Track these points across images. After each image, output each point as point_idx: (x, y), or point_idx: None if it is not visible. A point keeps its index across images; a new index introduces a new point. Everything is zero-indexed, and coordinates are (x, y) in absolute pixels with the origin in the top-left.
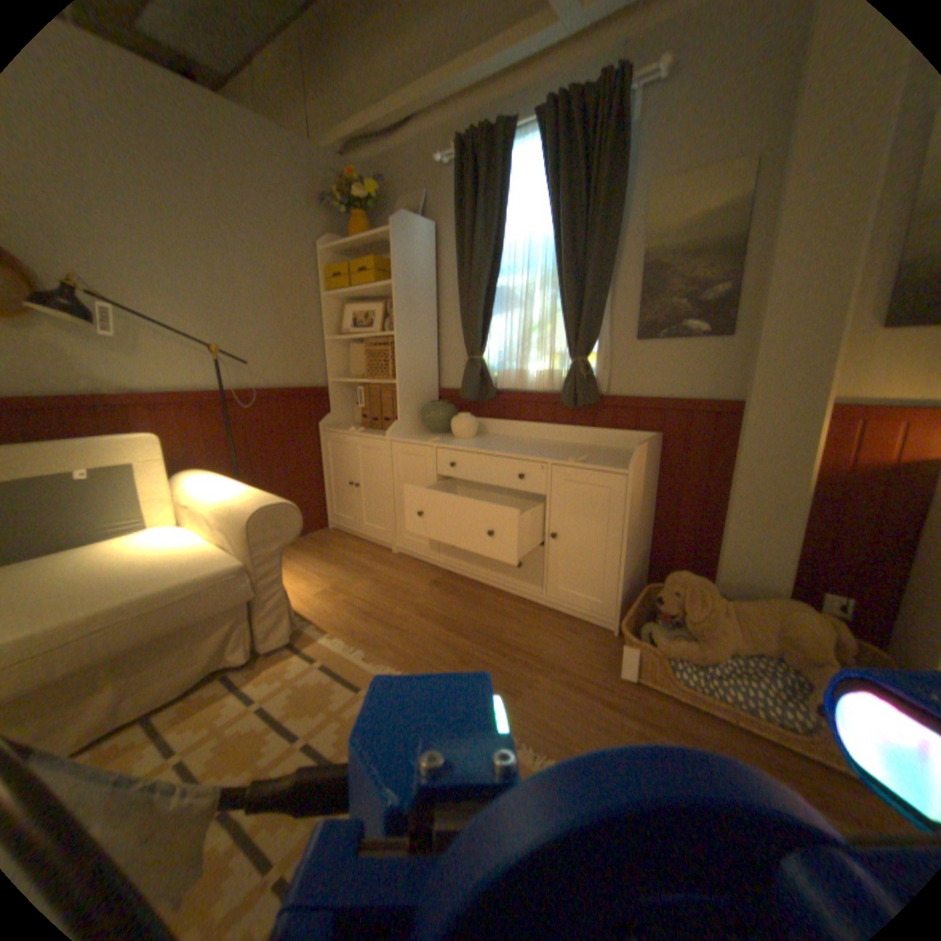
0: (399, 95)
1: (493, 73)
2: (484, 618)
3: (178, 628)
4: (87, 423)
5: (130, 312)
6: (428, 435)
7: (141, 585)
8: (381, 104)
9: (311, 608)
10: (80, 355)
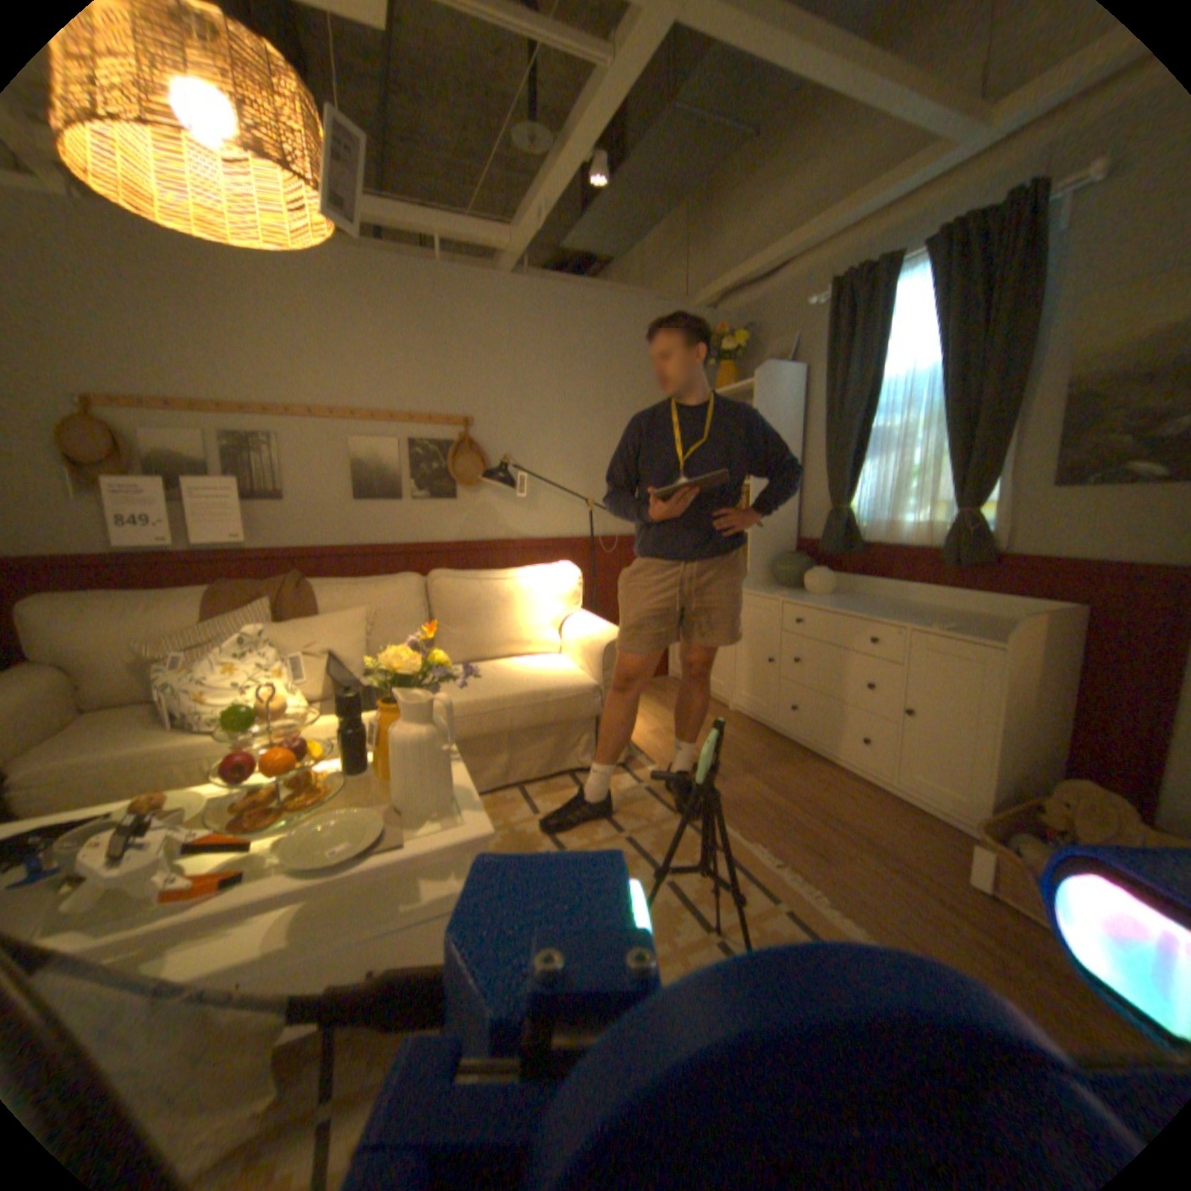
0: (778, 245)
1: (883, 205)
2: (817, 791)
3: (549, 722)
4: (500, 561)
5: (535, 476)
6: (779, 588)
7: (530, 683)
8: (759, 256)
9: (644, 742)
10: (502, 510)
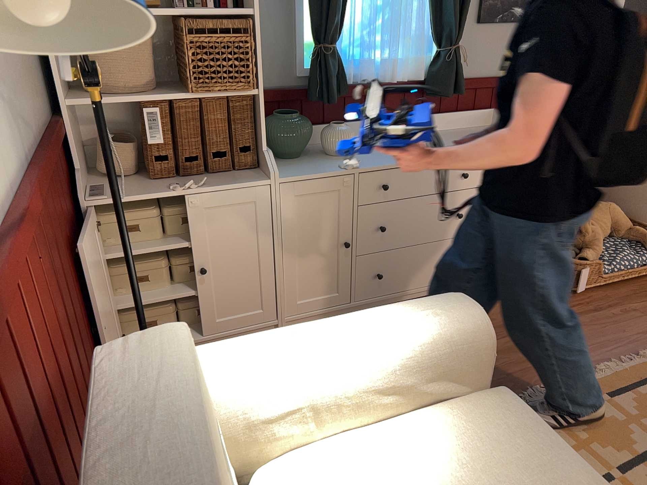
0: None
1: None
2: None
3: None
4: None
5: None
6: (292, 161)
7: (564, 479)
8: None
9: None
10: None
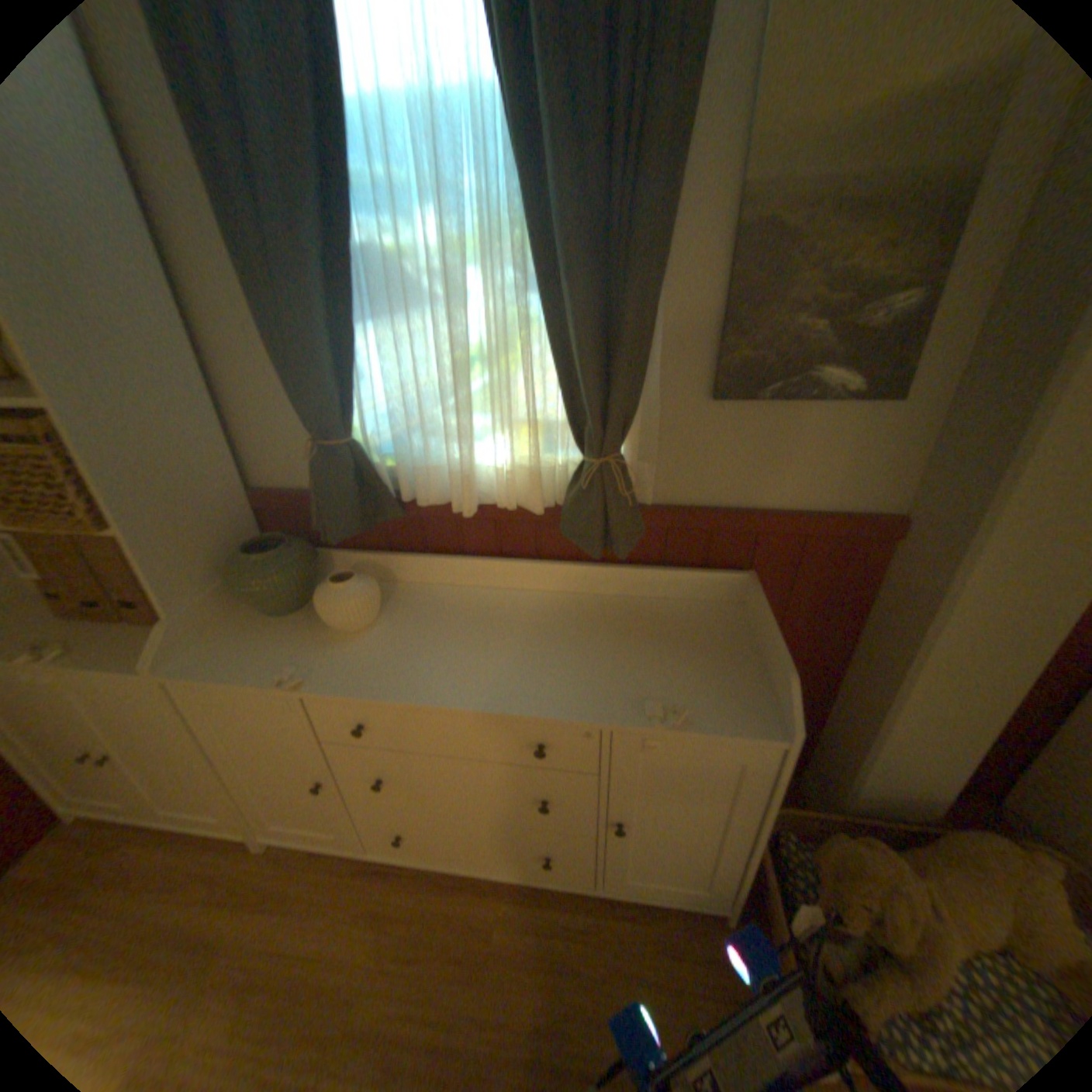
0: None
1: None
2: (515, 1004)
3: None
4: None
5: None
6: (261, 626)
7: None
8: None
9: None
10: None
